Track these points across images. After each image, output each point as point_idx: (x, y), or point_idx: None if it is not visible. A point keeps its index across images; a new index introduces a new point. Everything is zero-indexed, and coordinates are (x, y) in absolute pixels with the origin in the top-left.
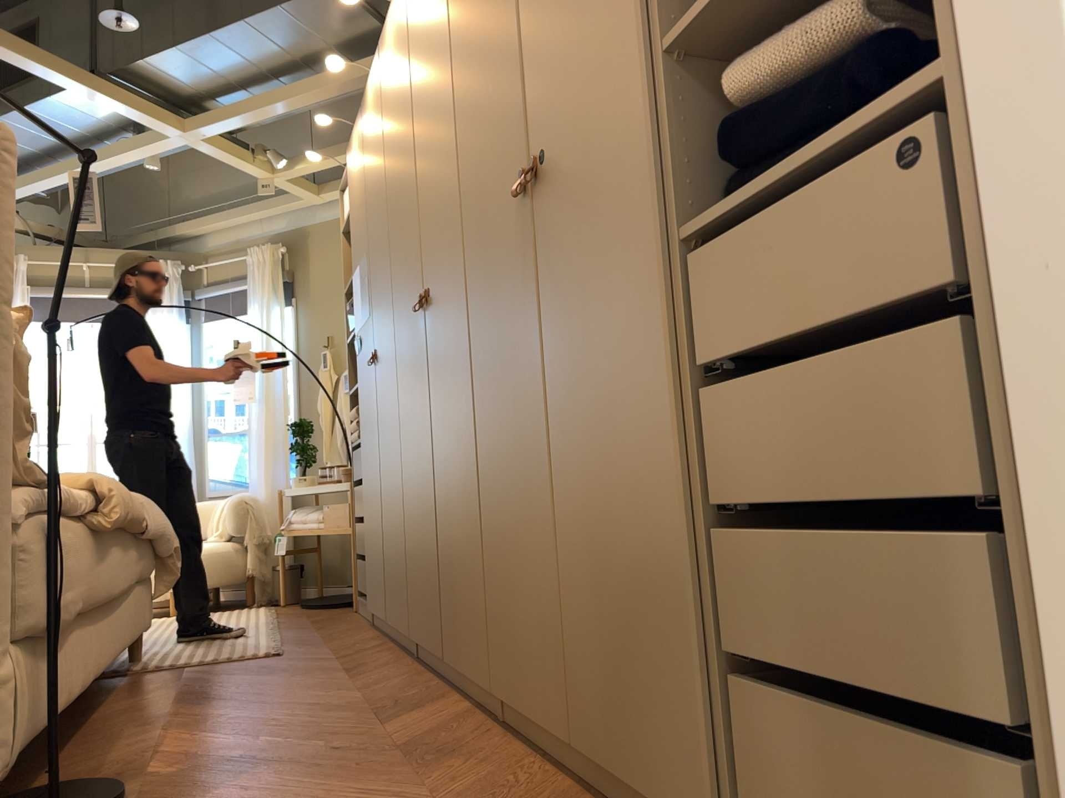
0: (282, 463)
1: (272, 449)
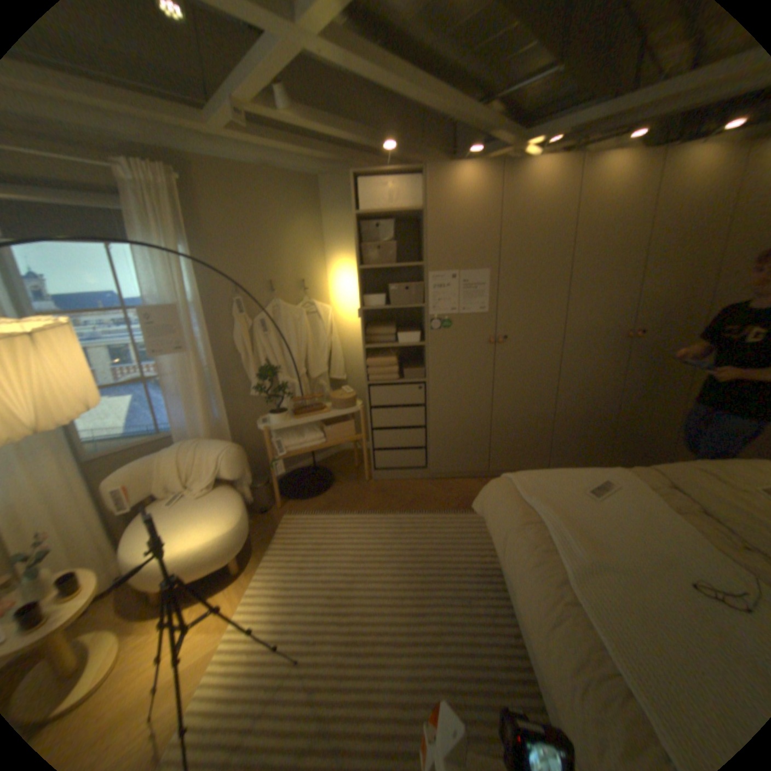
0: (208, 407)
1: (202, 396)
